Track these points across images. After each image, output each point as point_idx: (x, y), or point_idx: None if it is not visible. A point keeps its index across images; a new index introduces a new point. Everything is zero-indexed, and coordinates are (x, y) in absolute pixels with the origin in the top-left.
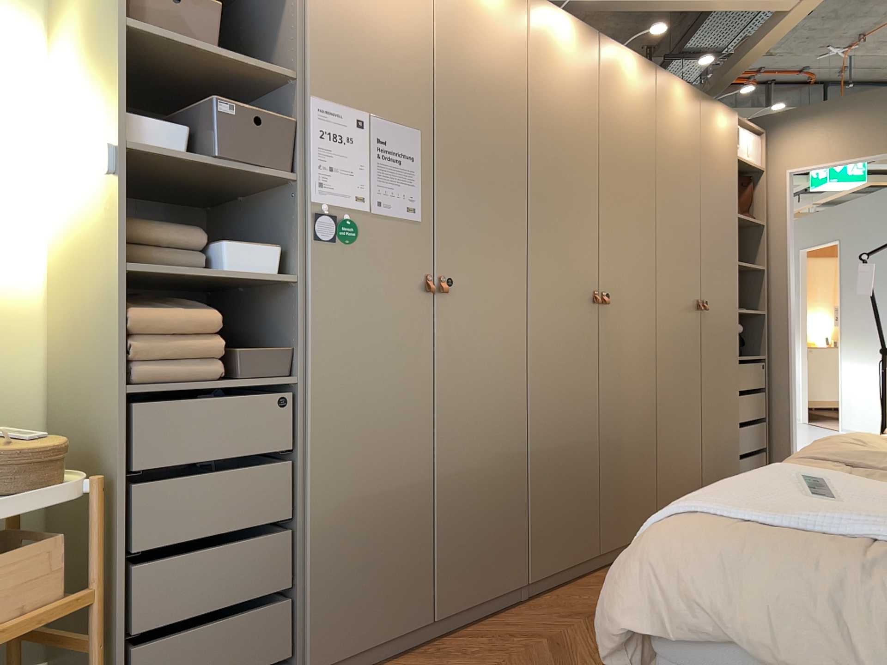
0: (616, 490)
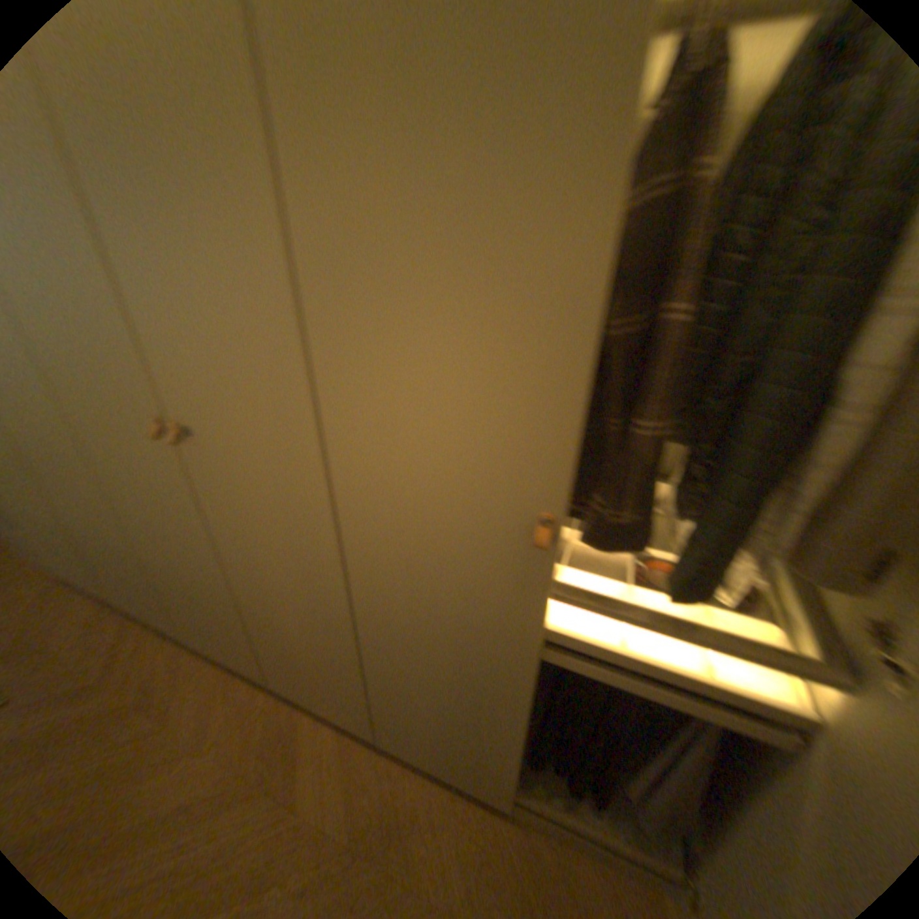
0: (275, 662)
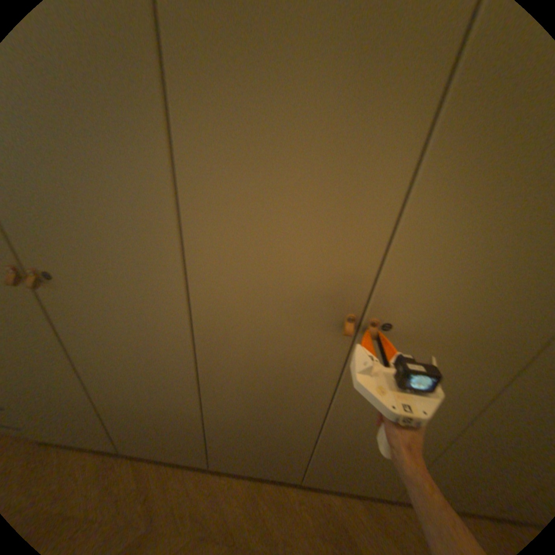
0: (335, 468)
